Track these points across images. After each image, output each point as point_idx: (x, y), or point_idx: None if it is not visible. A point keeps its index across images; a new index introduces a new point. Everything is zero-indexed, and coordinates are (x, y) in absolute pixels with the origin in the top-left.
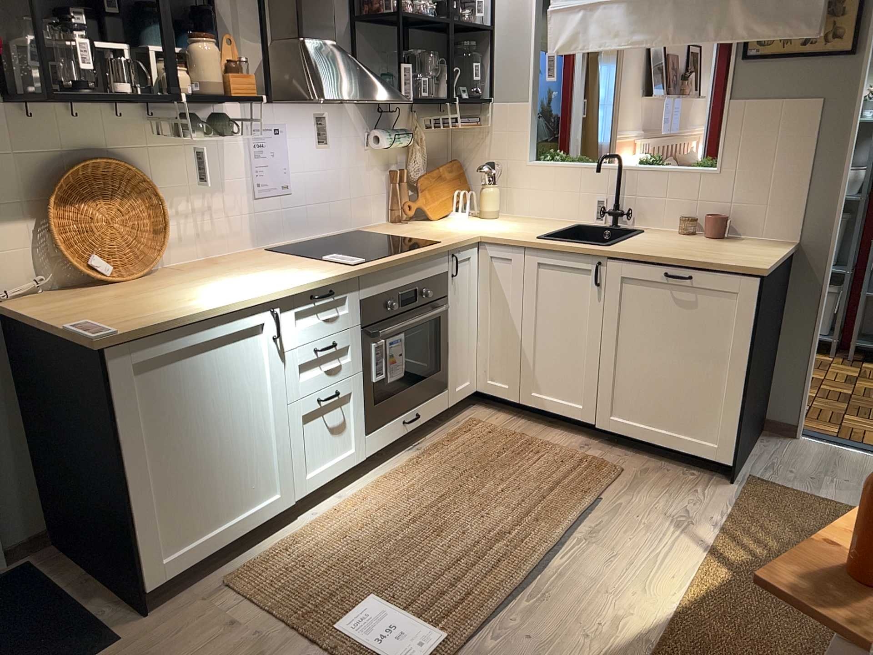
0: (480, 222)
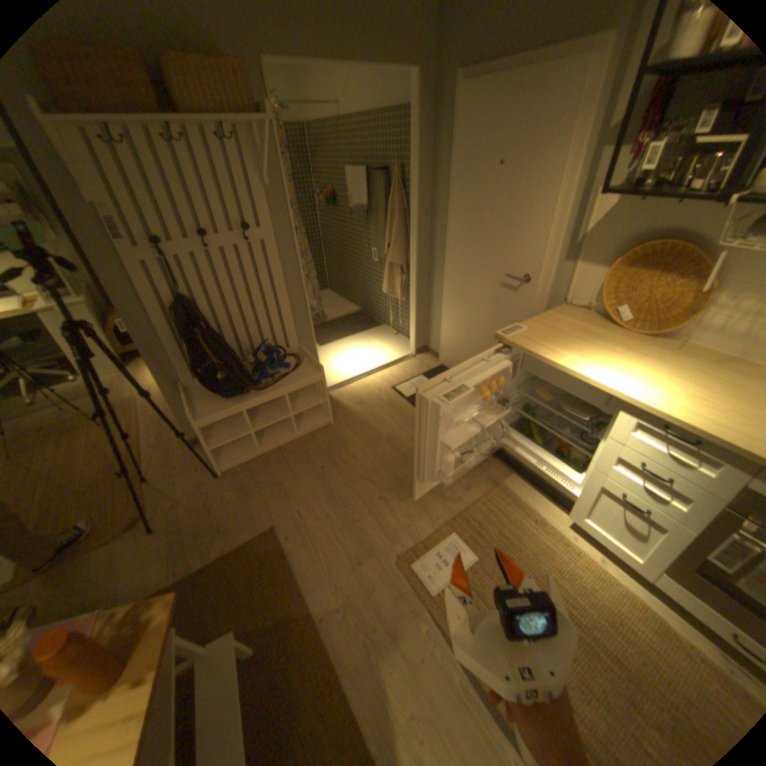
0: None
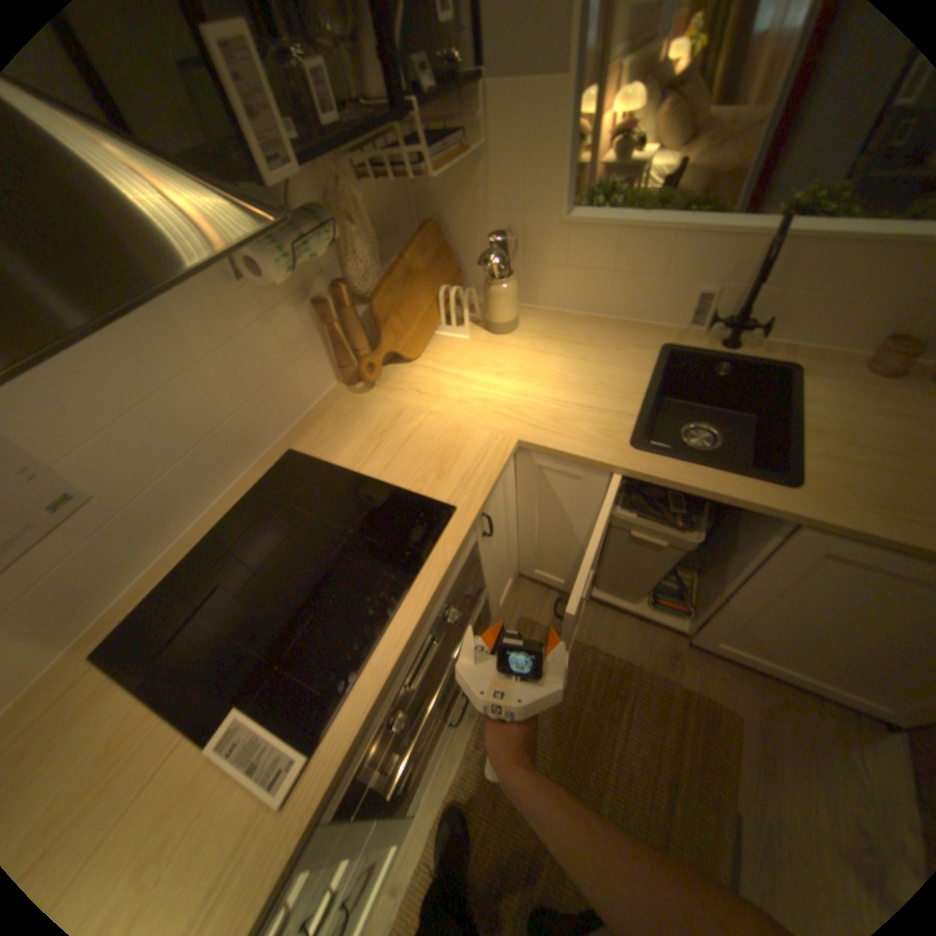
0: (492, 351)
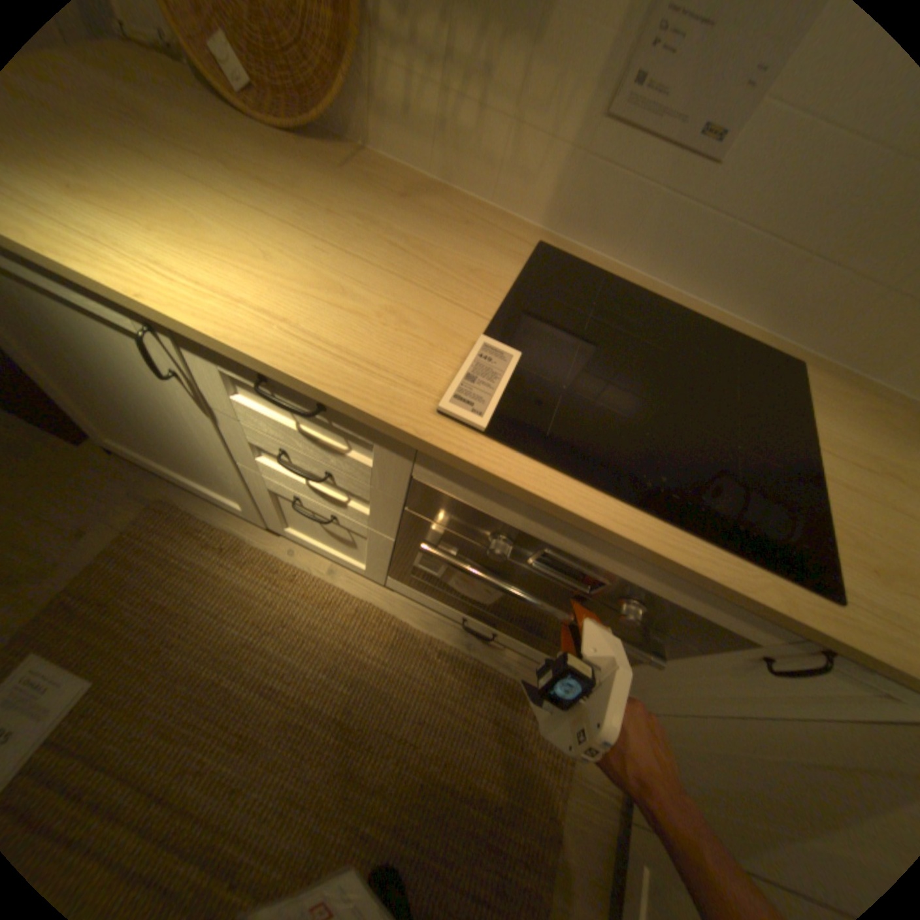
0: None
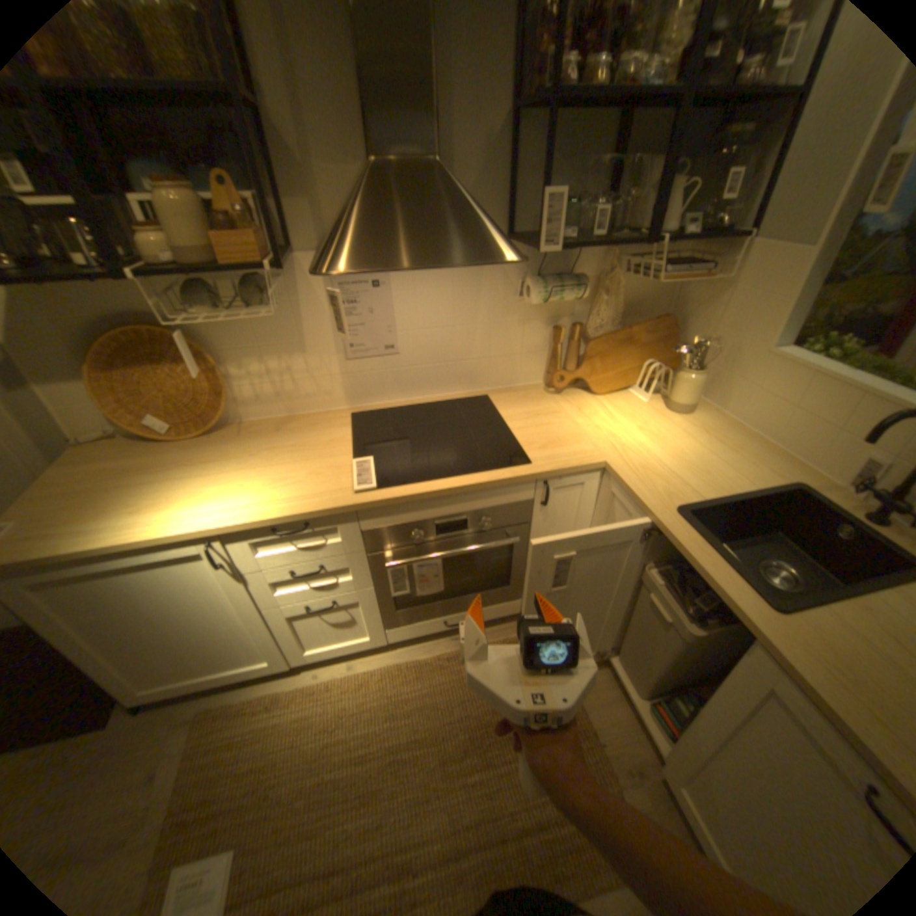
0: (653, 417)
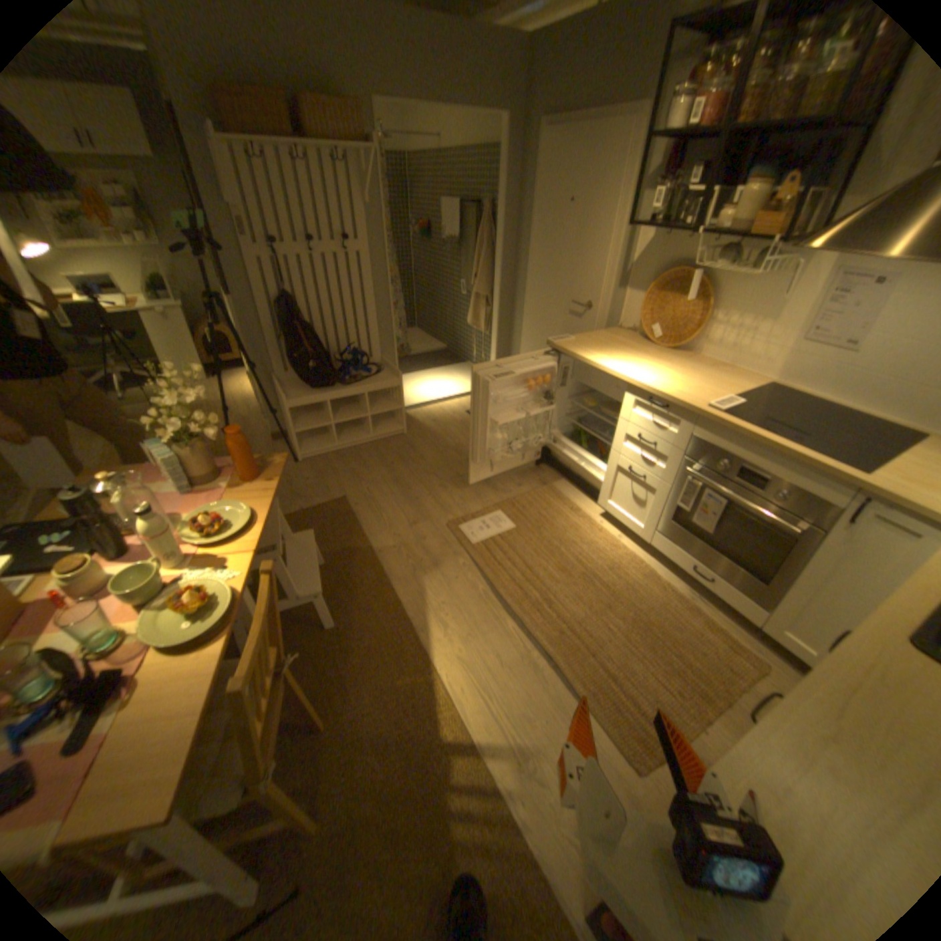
0: None
